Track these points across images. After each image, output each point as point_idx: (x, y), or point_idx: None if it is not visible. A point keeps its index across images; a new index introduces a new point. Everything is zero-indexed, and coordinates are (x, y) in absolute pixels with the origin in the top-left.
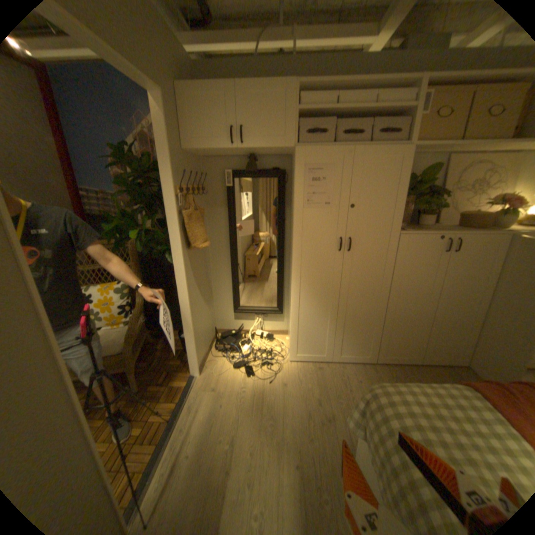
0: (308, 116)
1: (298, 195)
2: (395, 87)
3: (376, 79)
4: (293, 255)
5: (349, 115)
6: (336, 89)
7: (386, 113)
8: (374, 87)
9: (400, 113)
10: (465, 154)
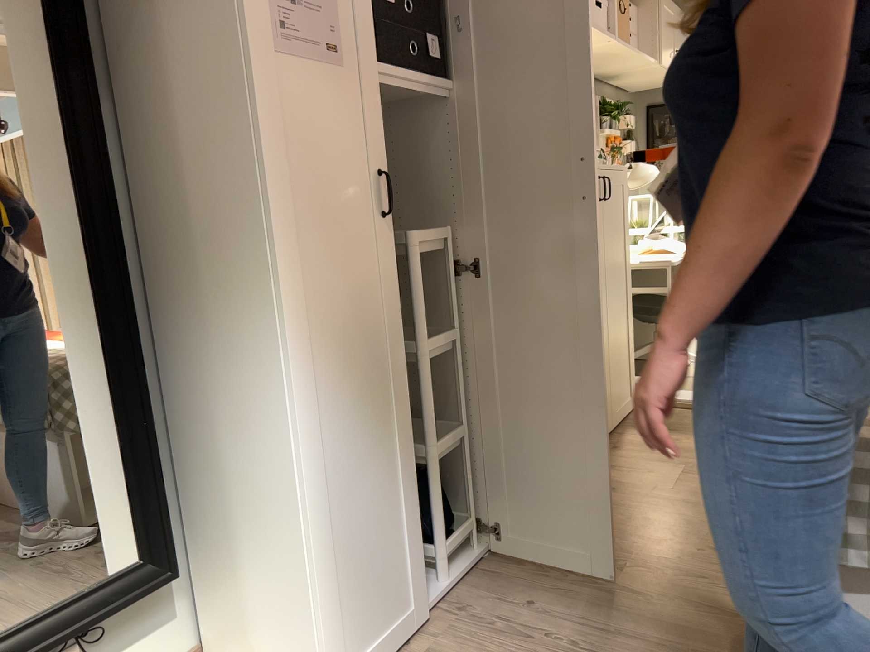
0: None
1: None
2: None
3: None
4: (263, 238)
5: None
6: None
7: None
8: None
9: None
10: None
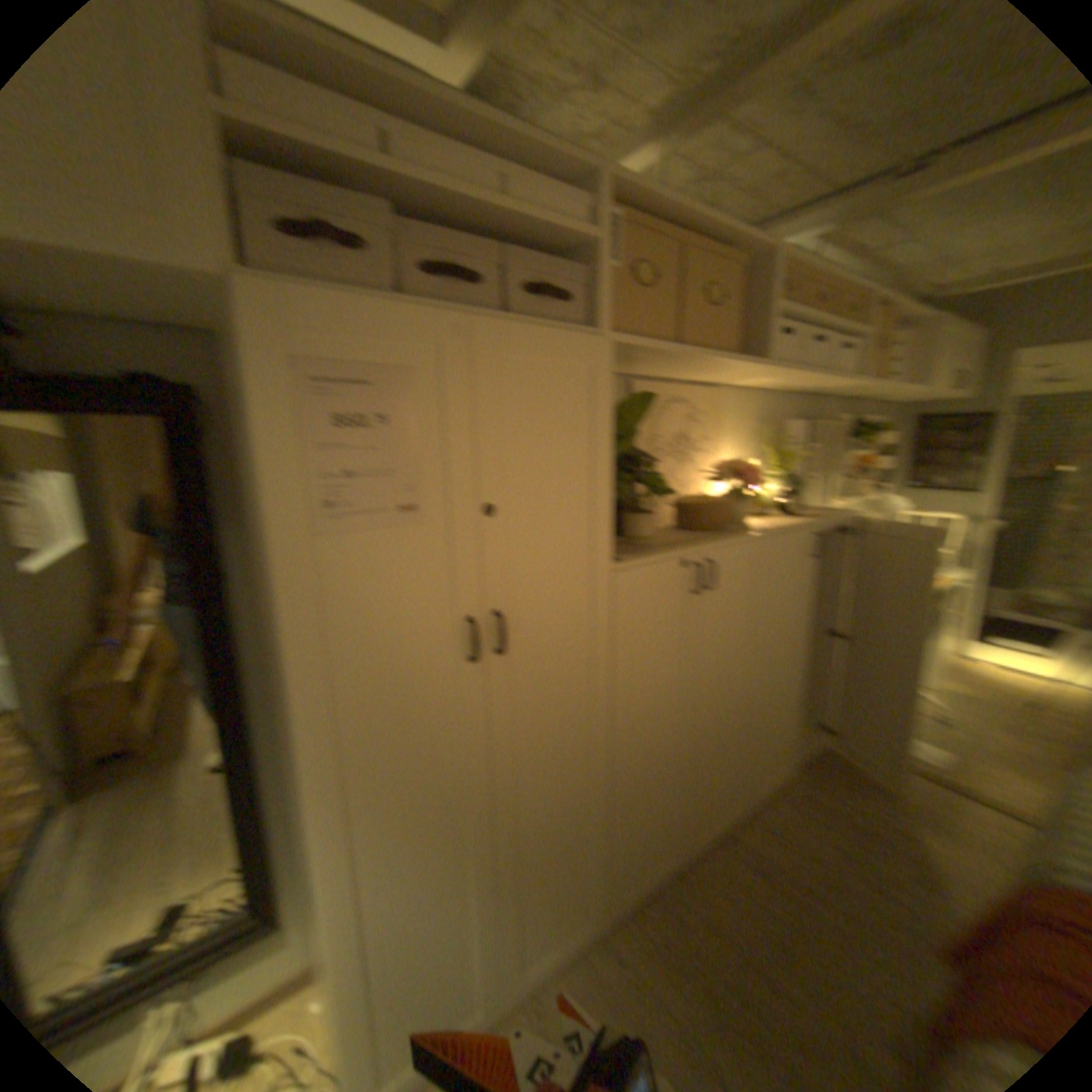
0: (273, 177)
1: (283, 483)
2: (535, 180)
3: (499, 121)
4: (302, 730)
5: (424, 222)
6: (370, 116)
7: (524, 246)
8: (485, 157)
9: (553, 255)
10: (654, 382)
